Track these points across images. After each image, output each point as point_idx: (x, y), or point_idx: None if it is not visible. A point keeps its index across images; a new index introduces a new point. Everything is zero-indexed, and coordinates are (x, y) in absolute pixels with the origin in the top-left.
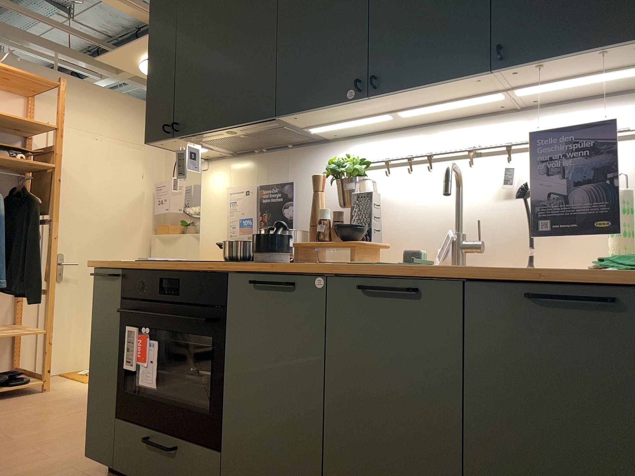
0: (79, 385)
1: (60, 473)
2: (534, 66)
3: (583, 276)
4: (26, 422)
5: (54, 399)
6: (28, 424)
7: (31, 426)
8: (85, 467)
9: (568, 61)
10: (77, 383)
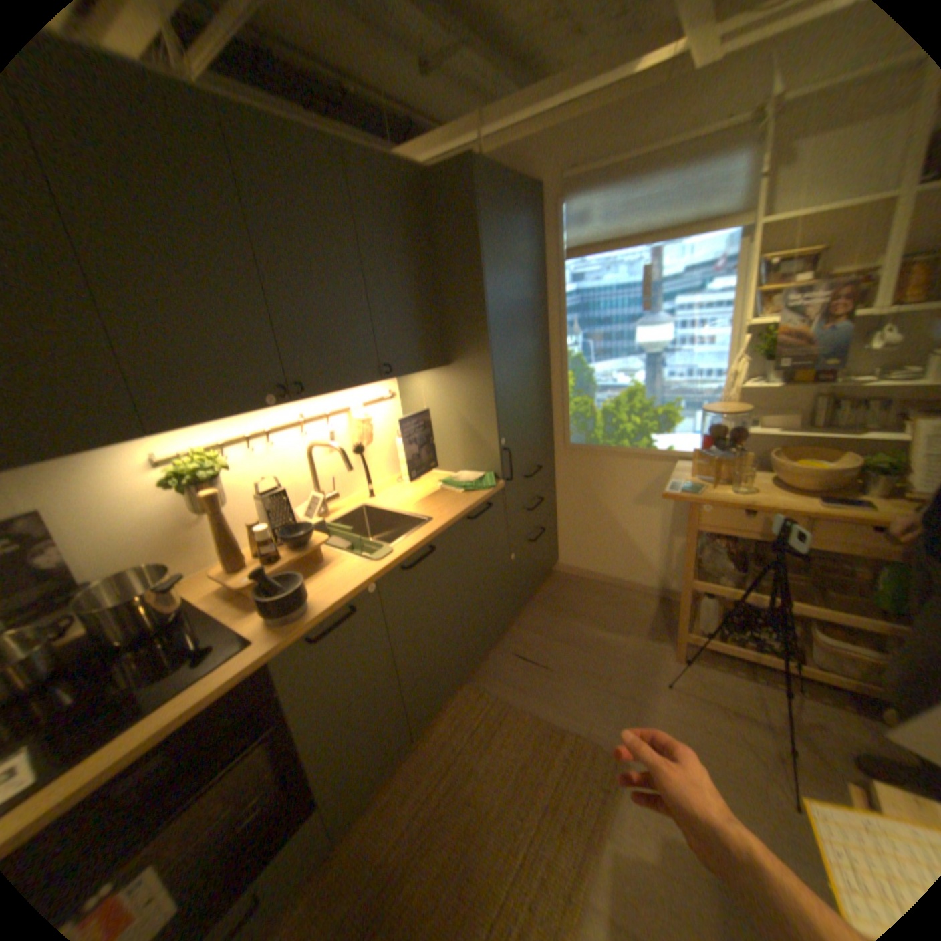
0: None
1: None
2: (396, 378)
3: (476, 499)
4: None
5: None
6: None
7: None
8: None
9: (406, 374)
10: None
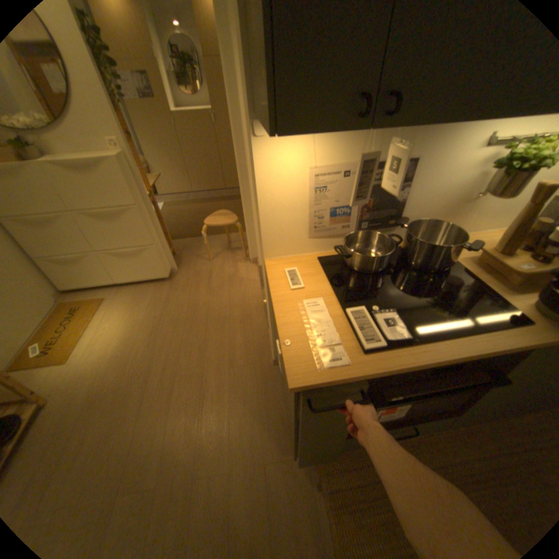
0: (64, 370)
1: (268, 476)
2: None
3: None
4: (117, 456)
5: (80, 407)
6: (125, 457)
7: (134, 457)
8: (269, 453)
9: None
10: (58, 369)
